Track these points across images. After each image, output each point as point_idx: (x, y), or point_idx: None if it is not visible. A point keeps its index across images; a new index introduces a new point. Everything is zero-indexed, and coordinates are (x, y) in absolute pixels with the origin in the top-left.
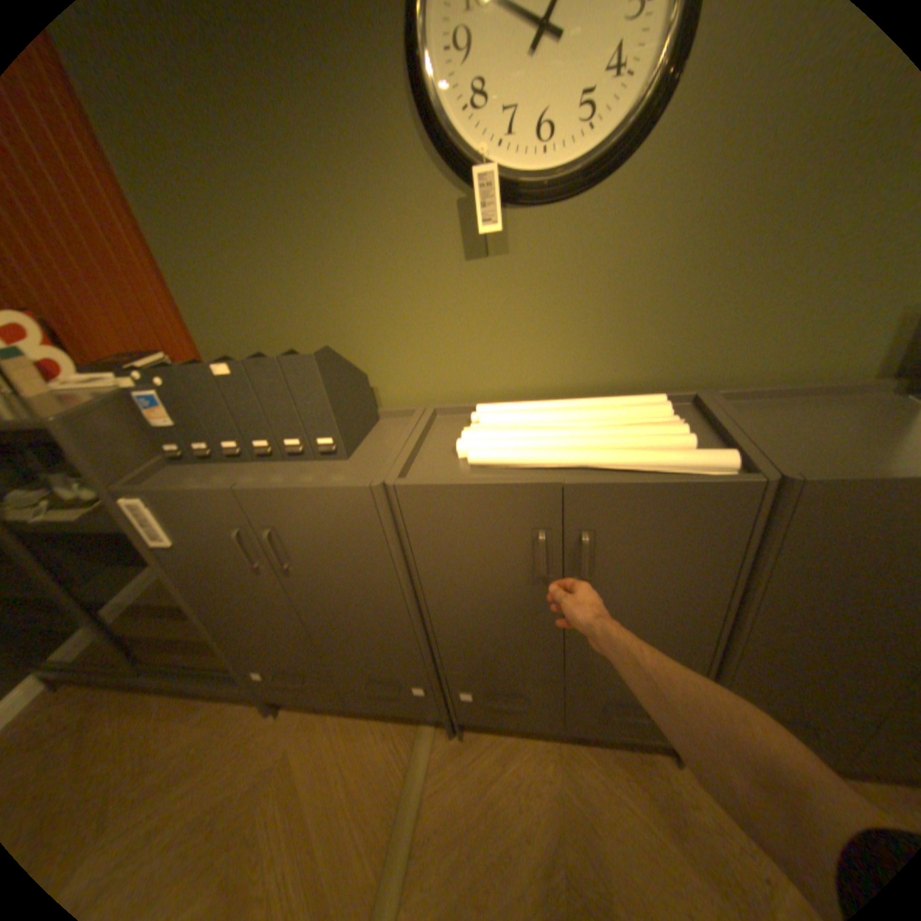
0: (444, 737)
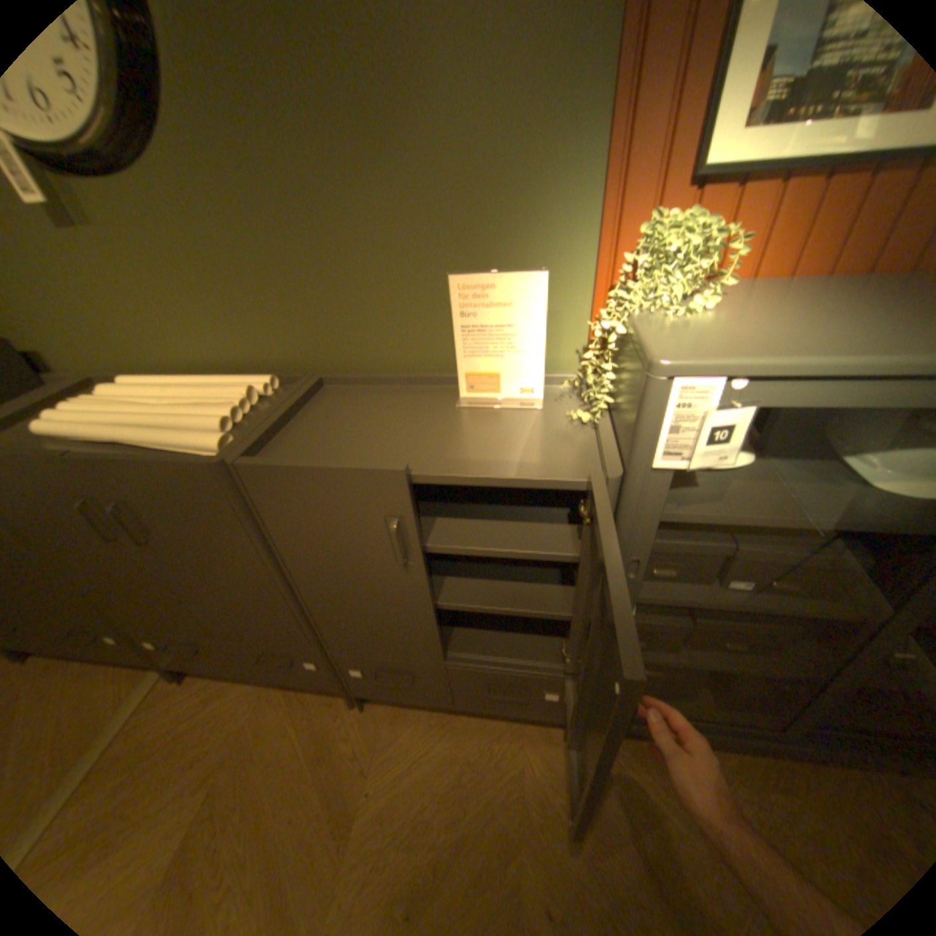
0: (164, 683)
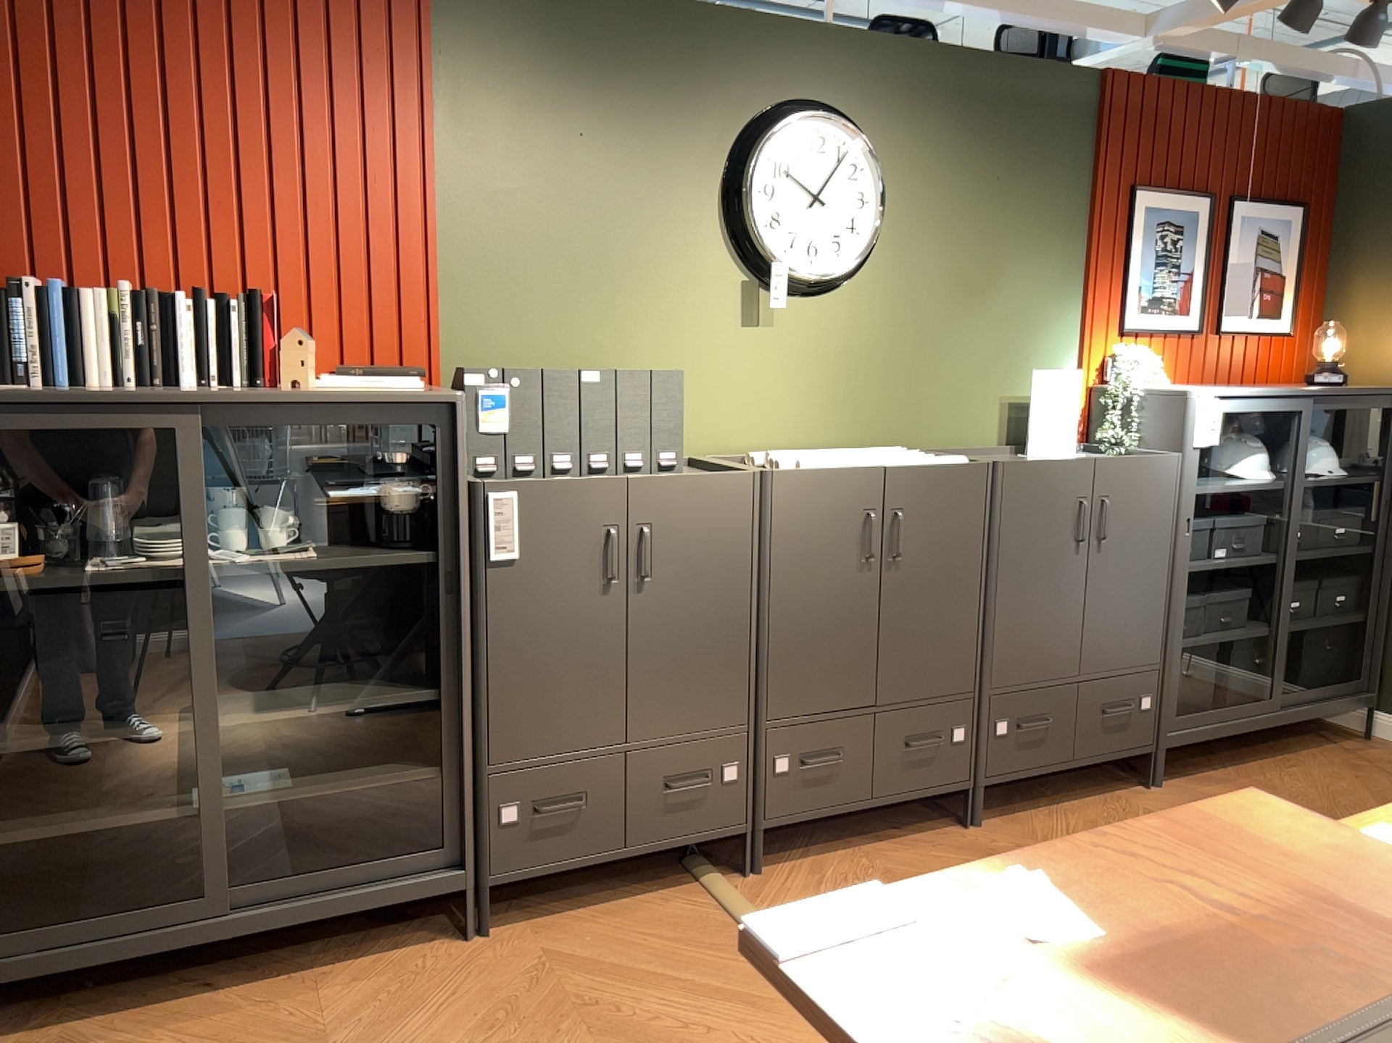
0: (736, 880)
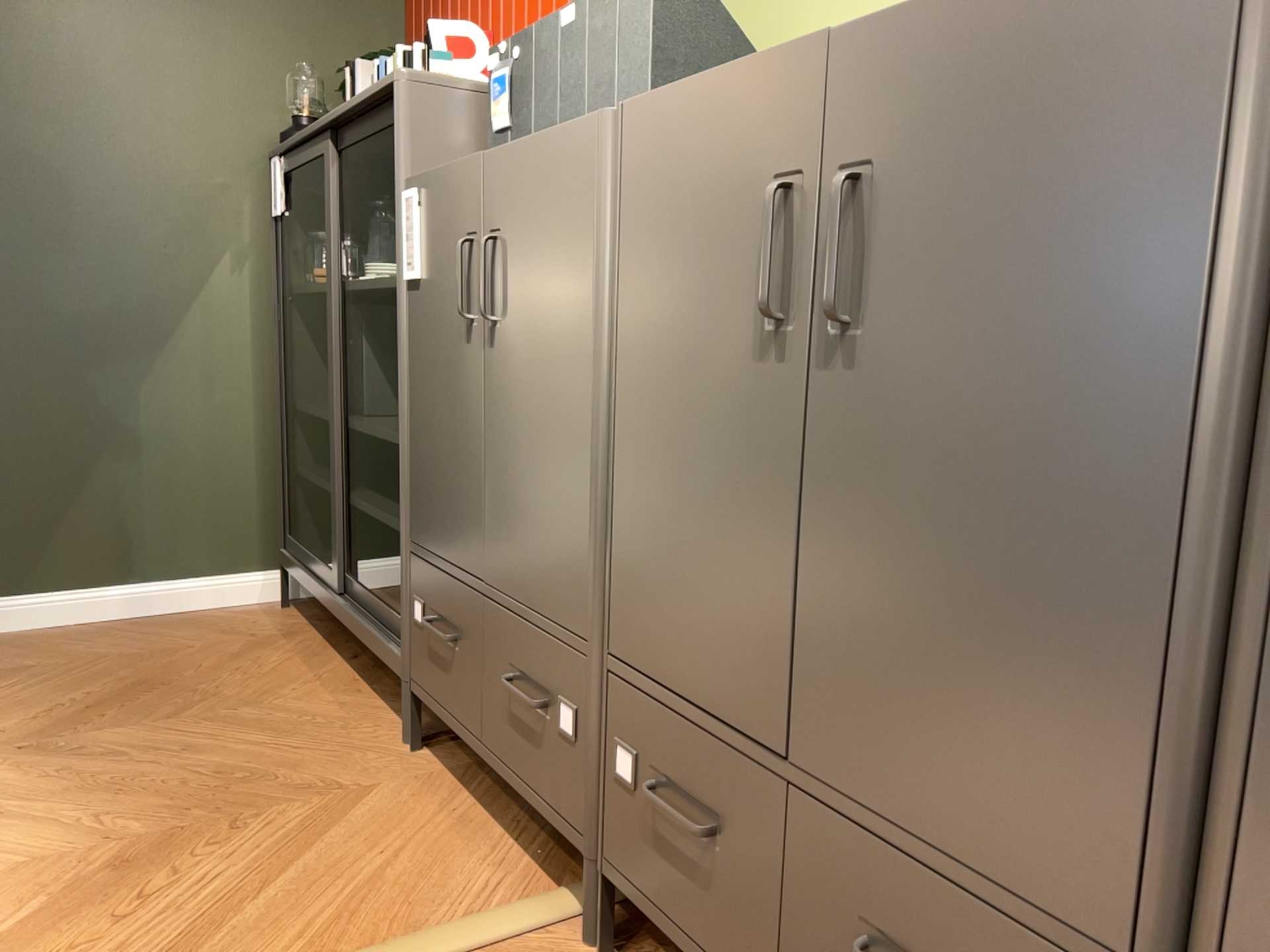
0: (577, 935)
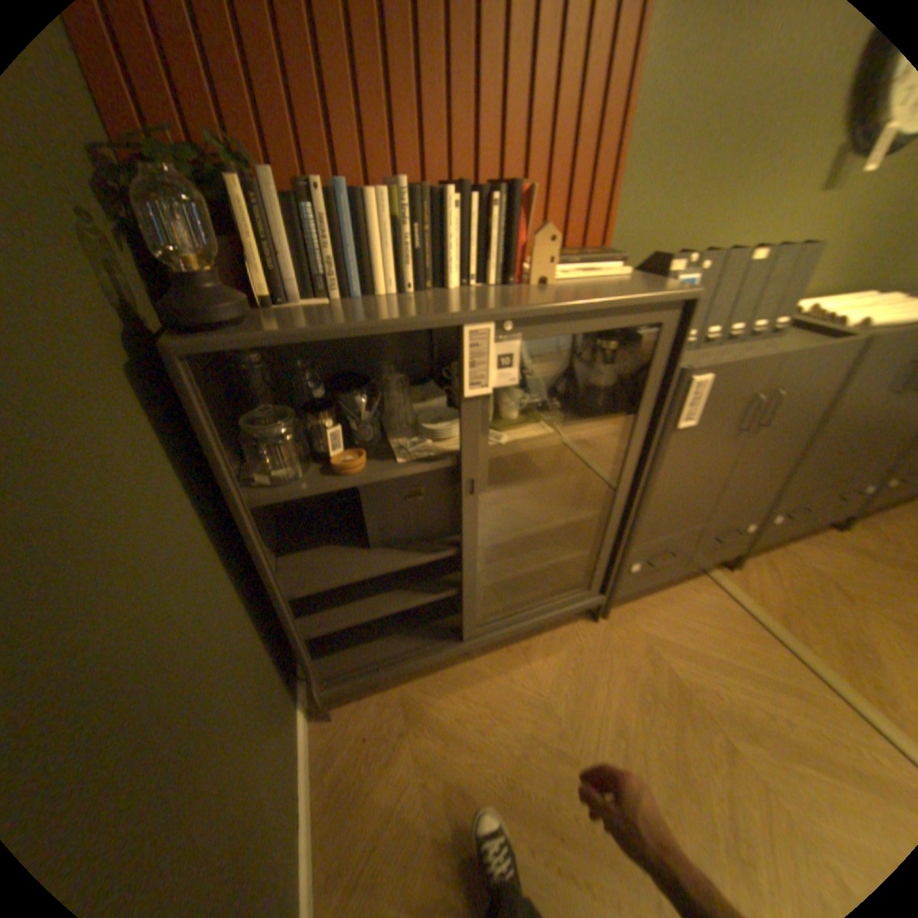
0: (728, 573)
